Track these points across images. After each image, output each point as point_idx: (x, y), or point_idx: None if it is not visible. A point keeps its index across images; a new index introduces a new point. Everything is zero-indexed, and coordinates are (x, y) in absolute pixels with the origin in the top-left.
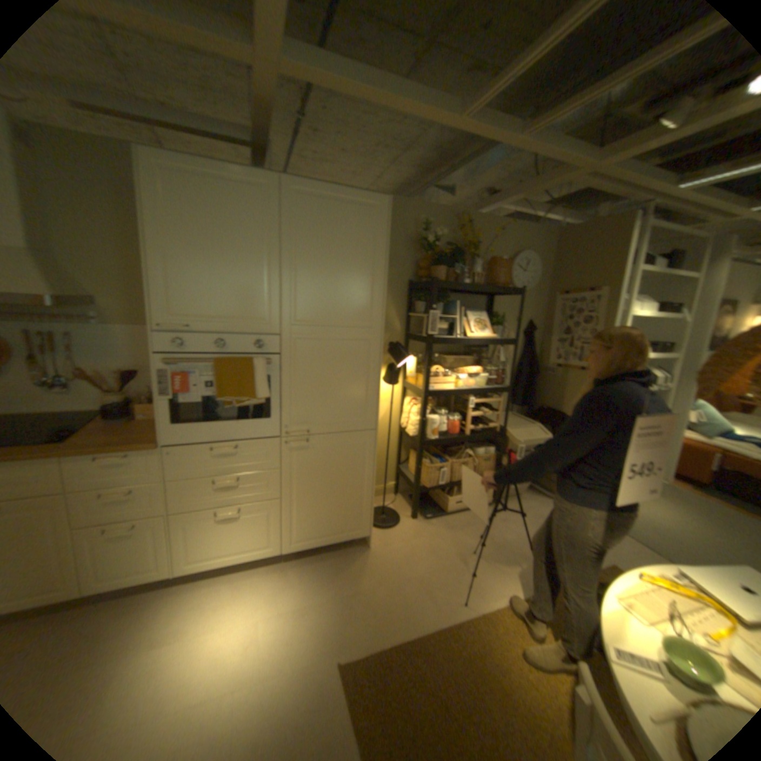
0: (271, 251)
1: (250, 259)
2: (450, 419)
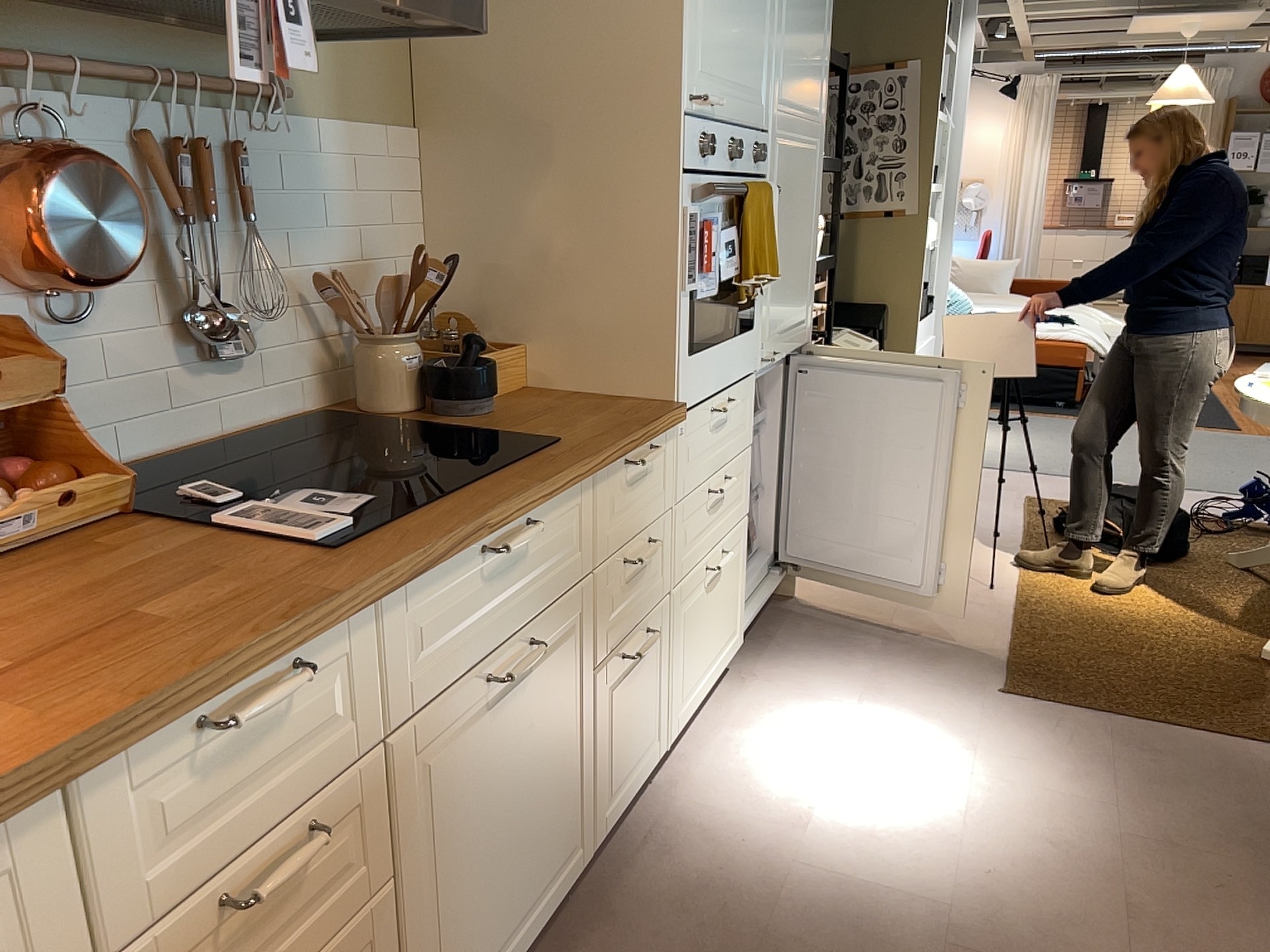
0: None
1: None
2: None
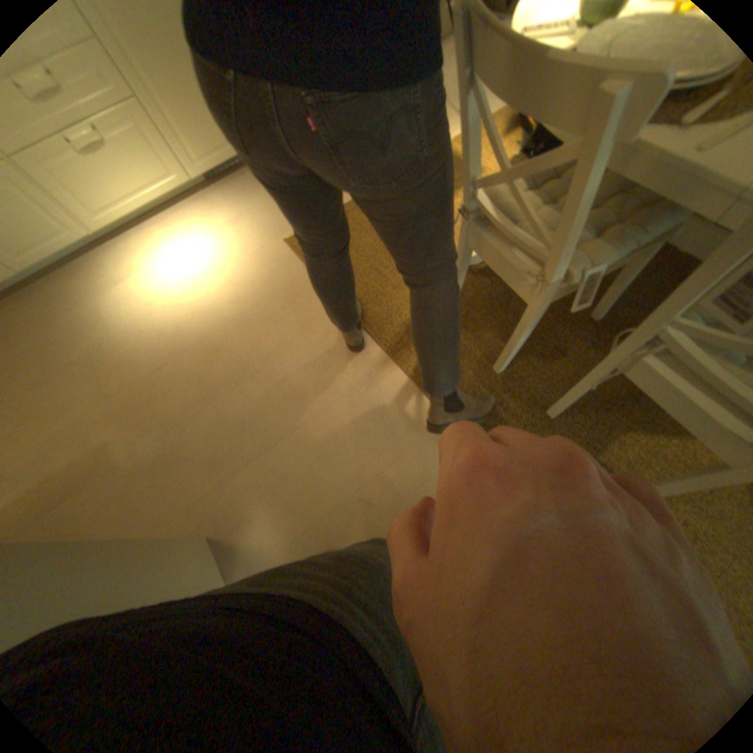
0: None
1: None
2: None
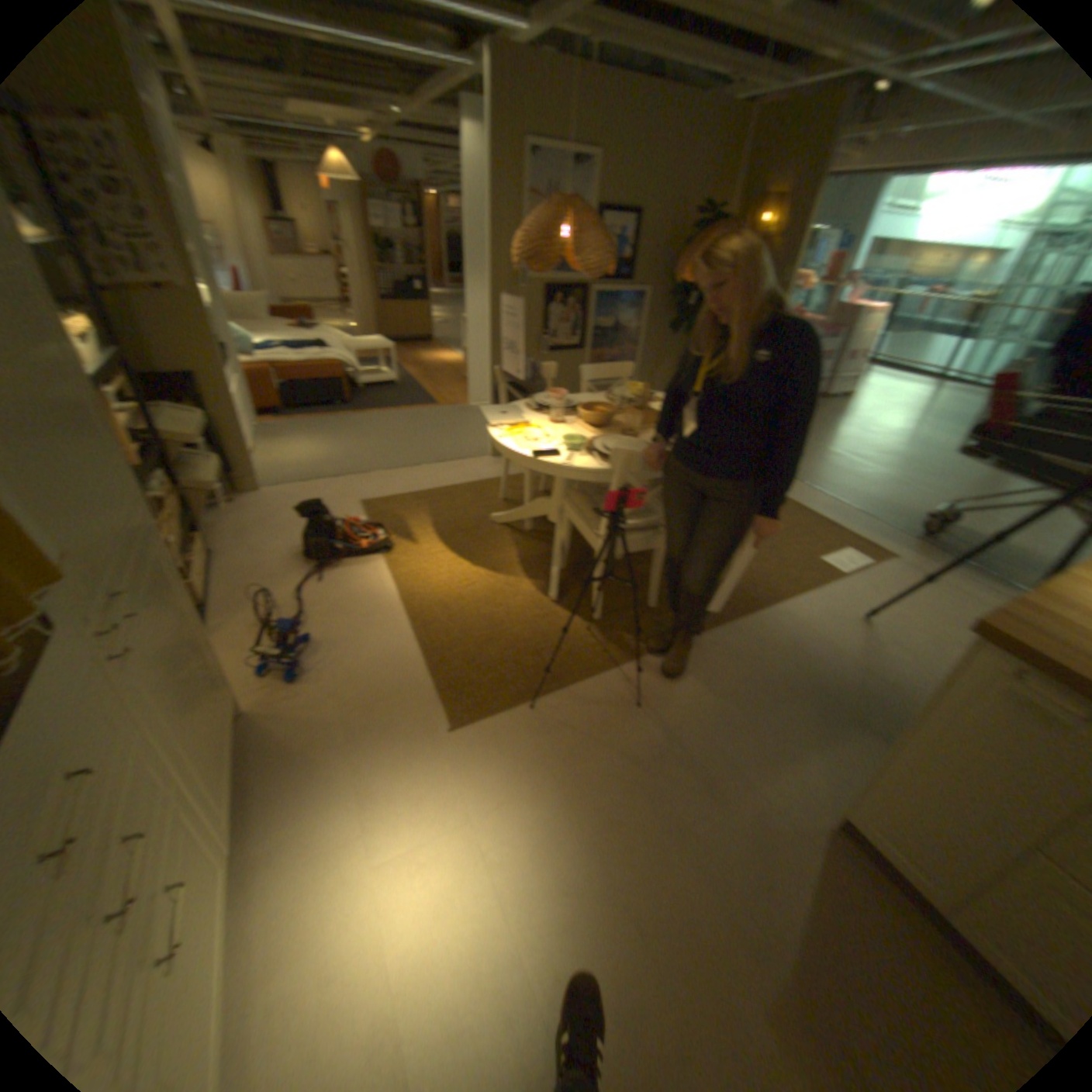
0: None
1: None
2: None
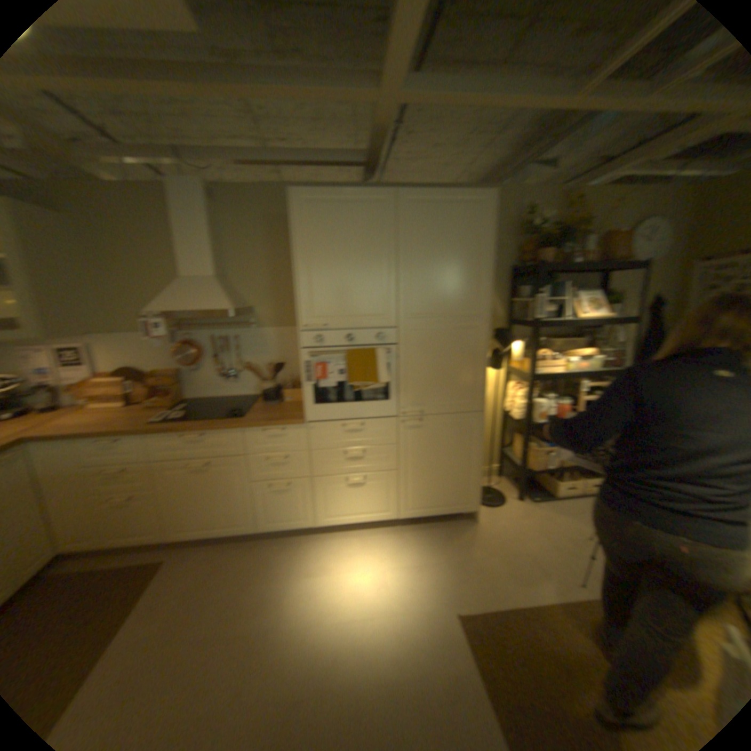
0: (391, 255)
1: (375, 264)
2: (561, 403)
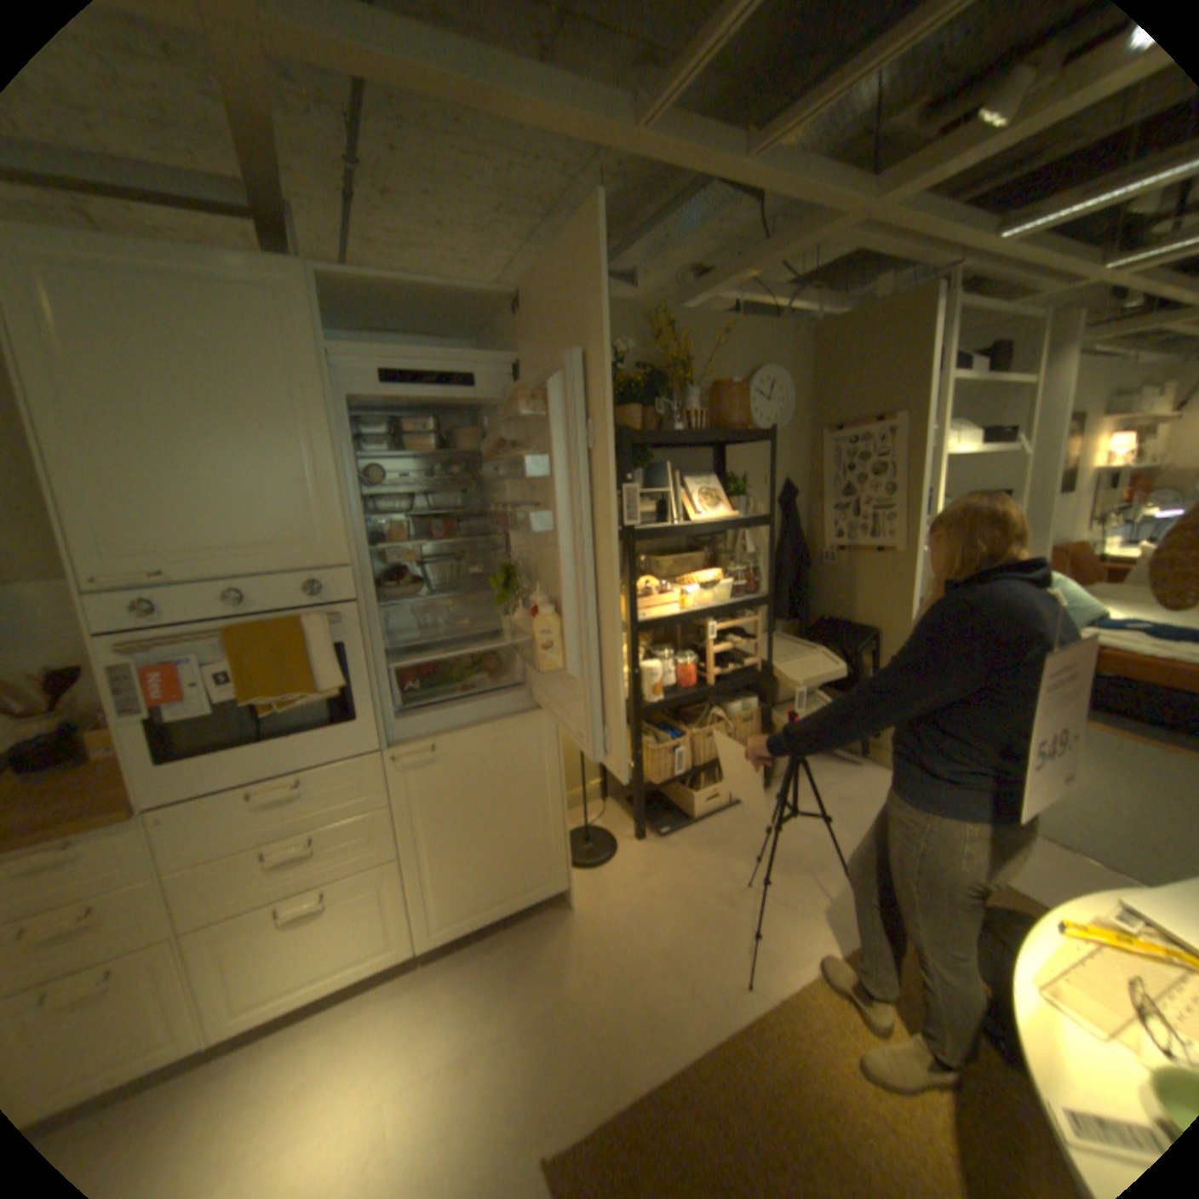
0: (310, 409)
1: (270, 429)
2: (679, 663)
